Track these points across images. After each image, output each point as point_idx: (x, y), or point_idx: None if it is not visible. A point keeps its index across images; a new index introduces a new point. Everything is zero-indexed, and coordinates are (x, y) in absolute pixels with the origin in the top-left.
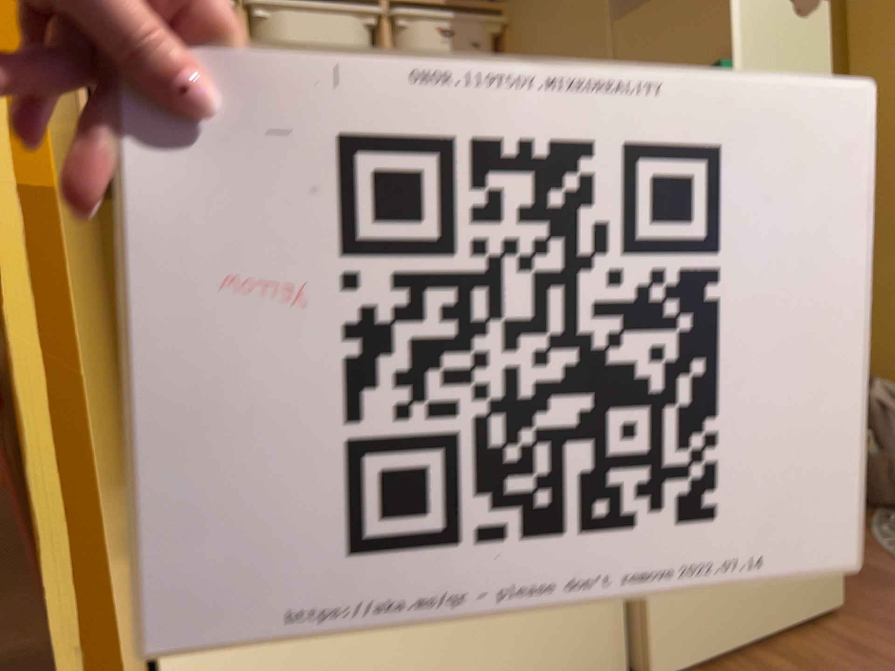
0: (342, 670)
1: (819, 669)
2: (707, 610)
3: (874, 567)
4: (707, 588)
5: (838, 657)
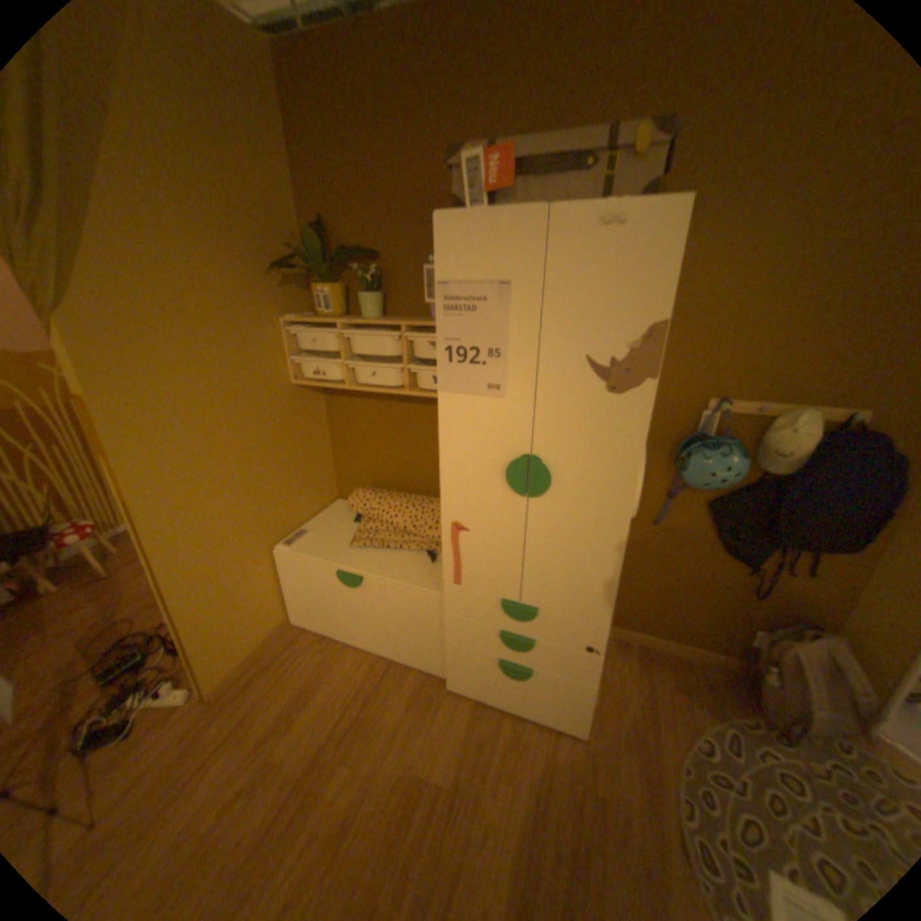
0: (329, 606)
1: (515, 748)
2: (480, 683)
3: (658, 742)
4: (480, 675)
5: (534, 754)
